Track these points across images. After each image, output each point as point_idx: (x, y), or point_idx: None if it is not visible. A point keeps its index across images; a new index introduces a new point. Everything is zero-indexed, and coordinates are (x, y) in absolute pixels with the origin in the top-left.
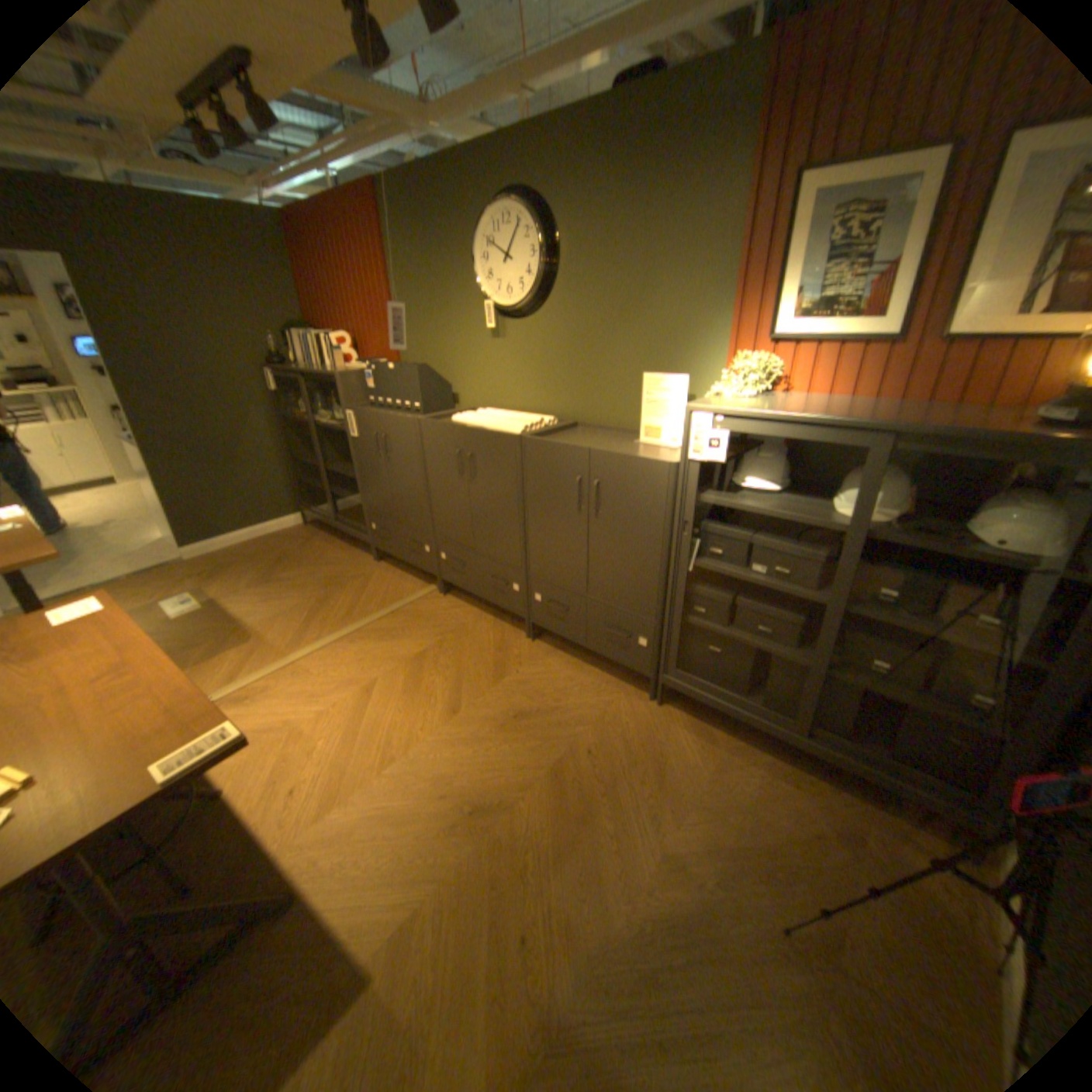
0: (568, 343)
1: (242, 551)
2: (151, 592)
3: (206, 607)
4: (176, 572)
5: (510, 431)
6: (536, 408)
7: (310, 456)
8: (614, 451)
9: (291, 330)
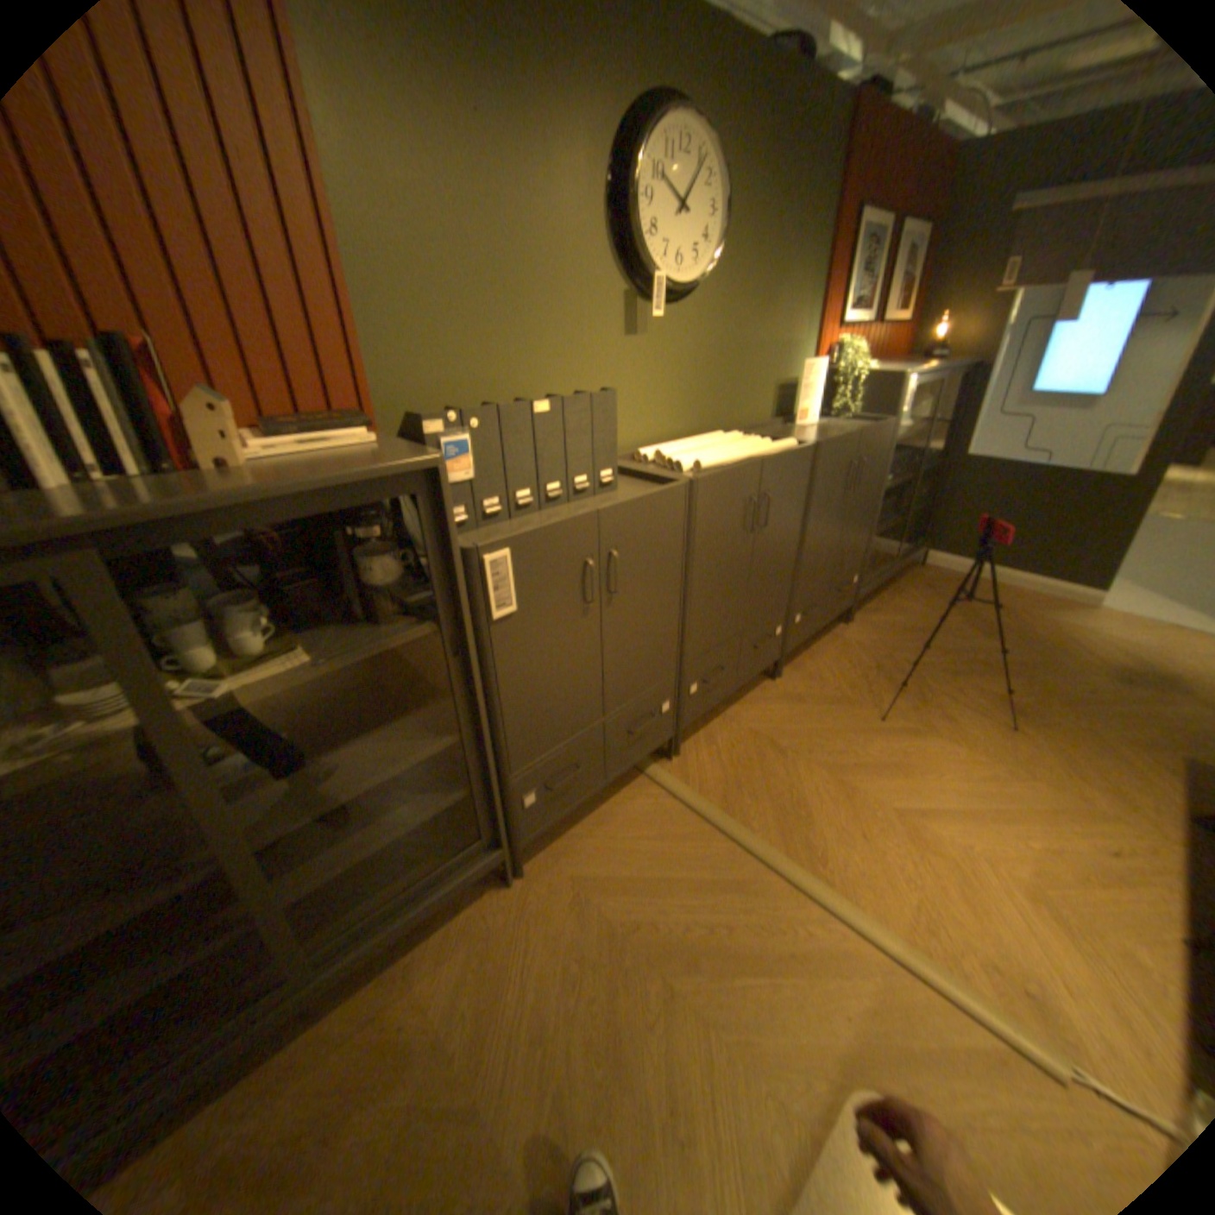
0: (720, 336)
1: None
2: None
3: None
4: None
5: (787, 446)
6: (679, 430)
7: None
8: (867, 426)
9: None
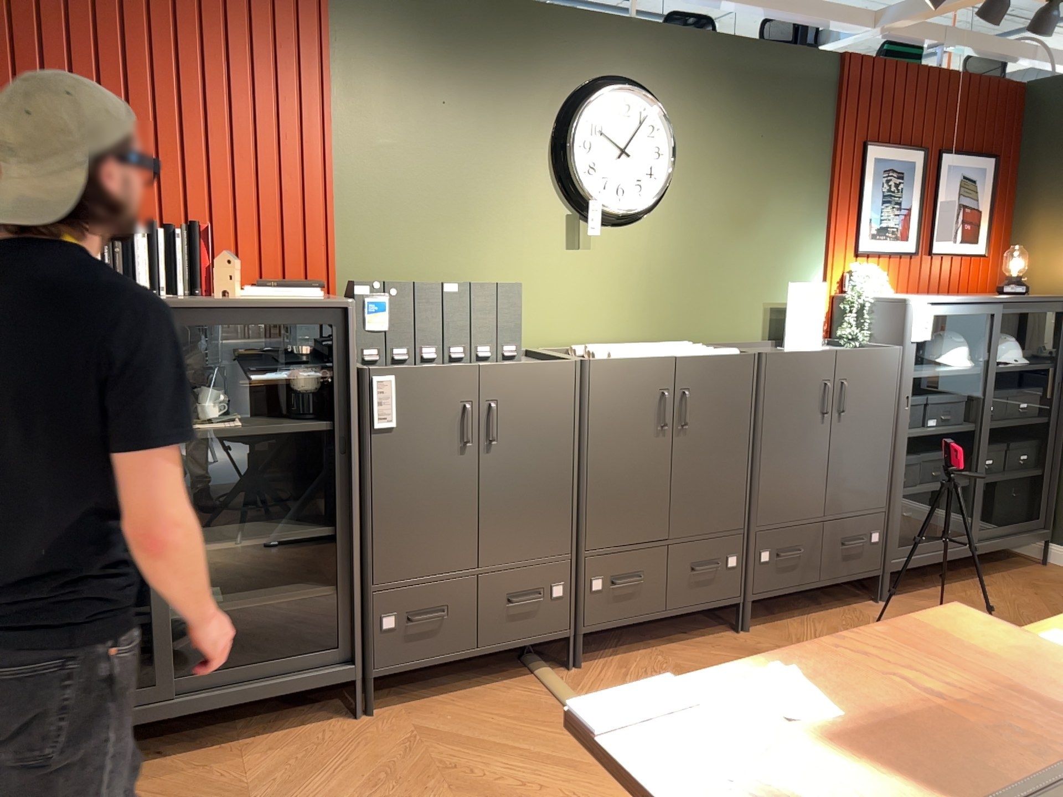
0: (681, 255)
1: None
2: None
3: None
4: None
5: (725, 353)
6: (631, 336)
7: None
8: (851, 349)
9: None
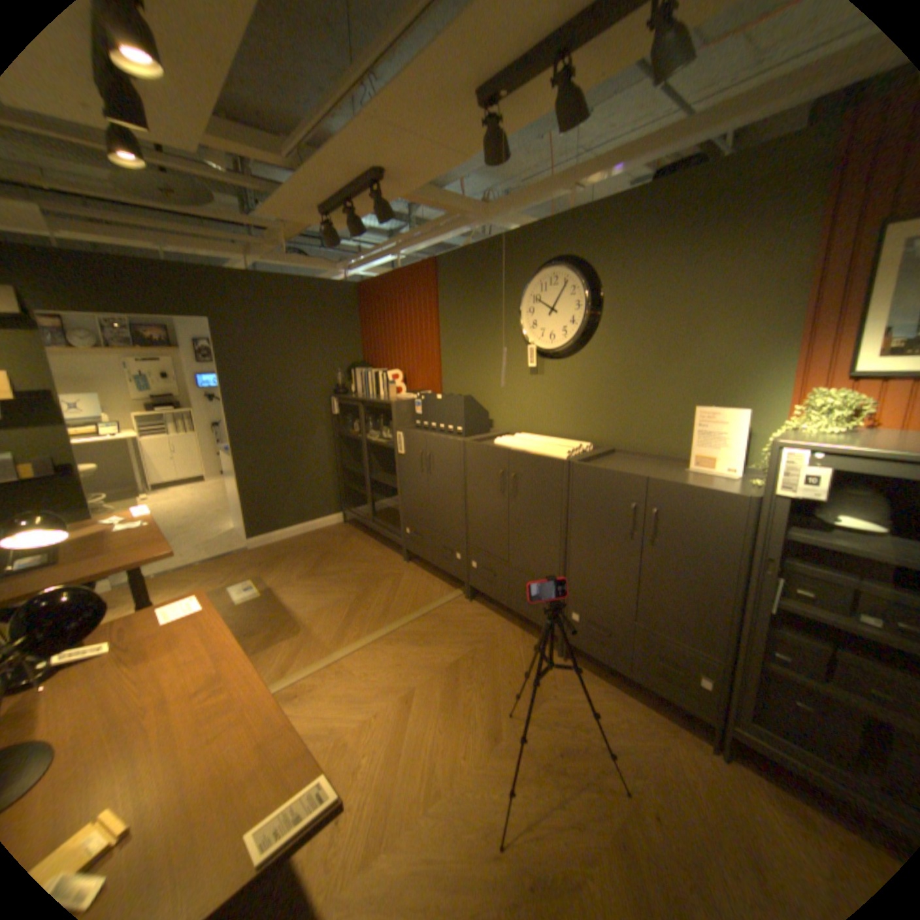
0: (608, 379)
1: (295, 545)
2: (223, 578)
3: (265, 597)
4: (243, 561)
5: (556, 456)
6: (570, 434)
7: (357, 467)
8: (678, 481)
9: (356, 369)
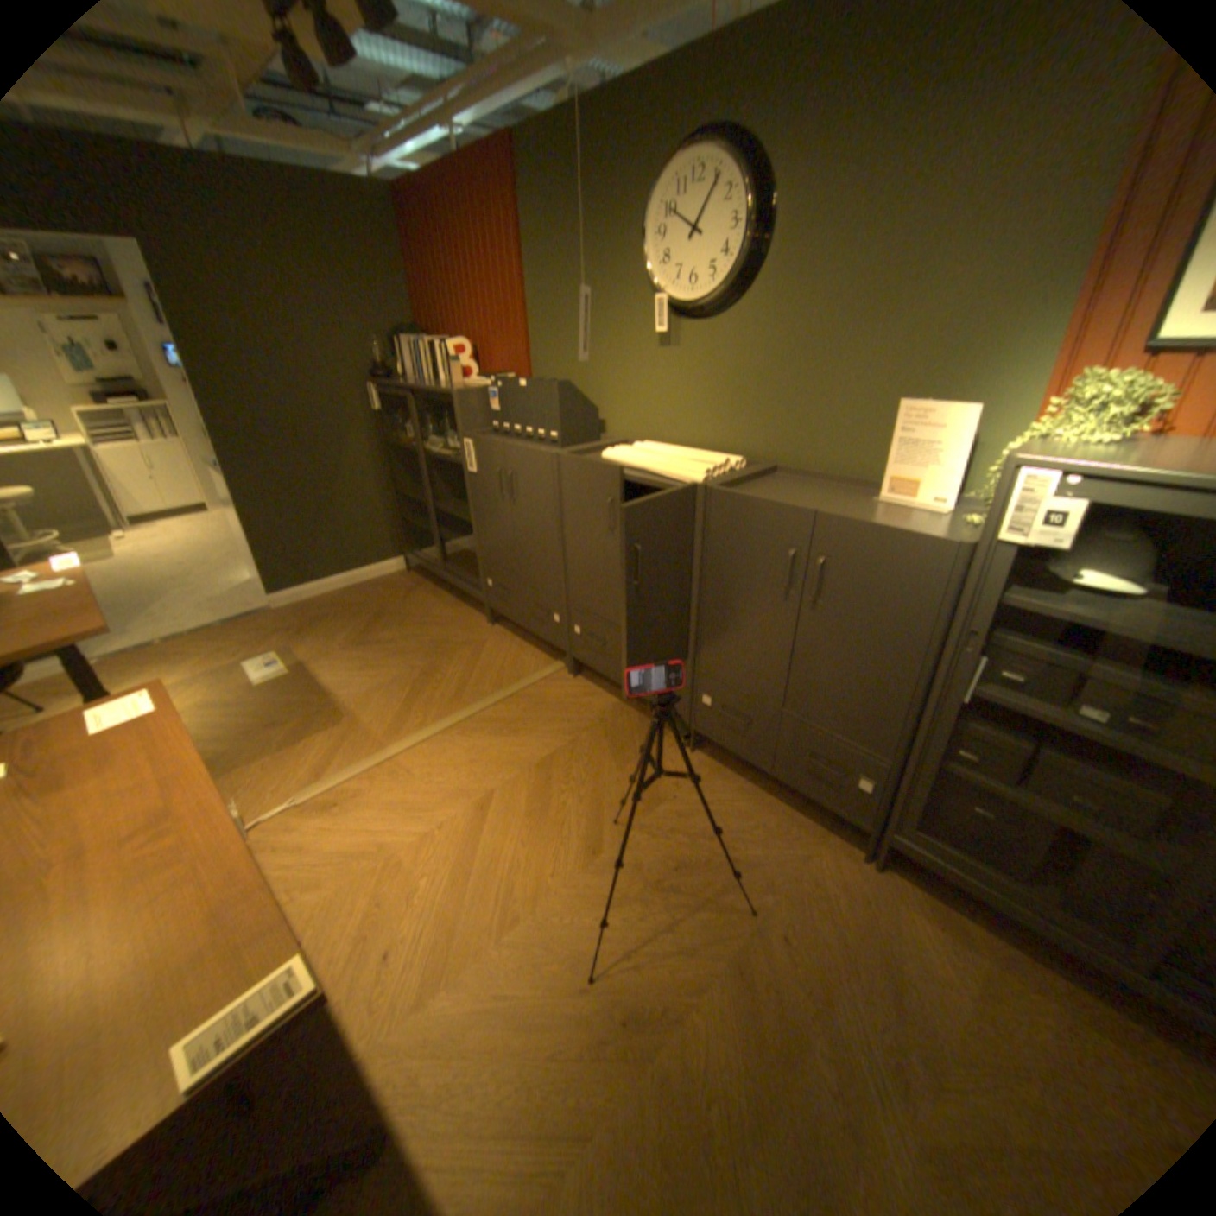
0: (774, 353)
1: (338, 602)
2: (236, 649)
3: (295, 674)
4: (265, 625)
5: (688, 477)
6: (715, 443)
7: (417, 492)
8: (859, 516)
9: (401, 338)
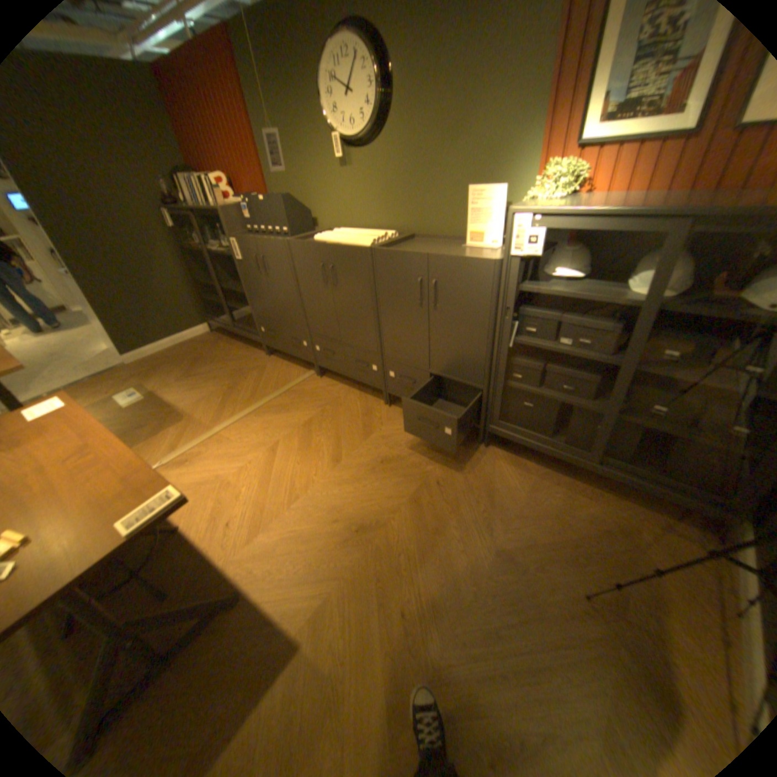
0: (404, 165)
1: (167, 354)
2: (106, 389)
3: (148, 397)
4: (121, 373)
5: (362, 245)
6: (380, 225)
7: (207, 278)
8: (448, 254)
9: (177, 174)
